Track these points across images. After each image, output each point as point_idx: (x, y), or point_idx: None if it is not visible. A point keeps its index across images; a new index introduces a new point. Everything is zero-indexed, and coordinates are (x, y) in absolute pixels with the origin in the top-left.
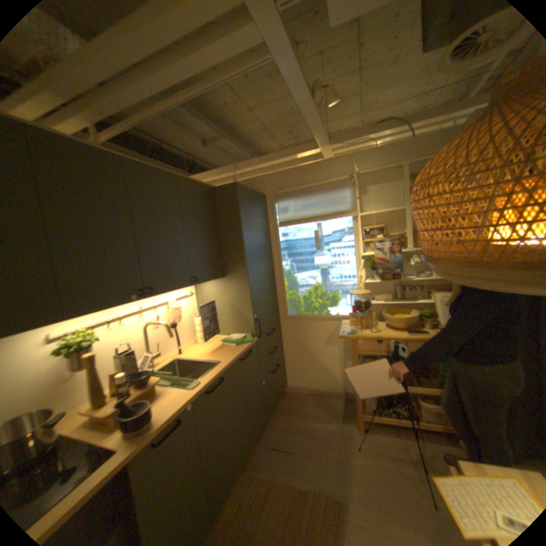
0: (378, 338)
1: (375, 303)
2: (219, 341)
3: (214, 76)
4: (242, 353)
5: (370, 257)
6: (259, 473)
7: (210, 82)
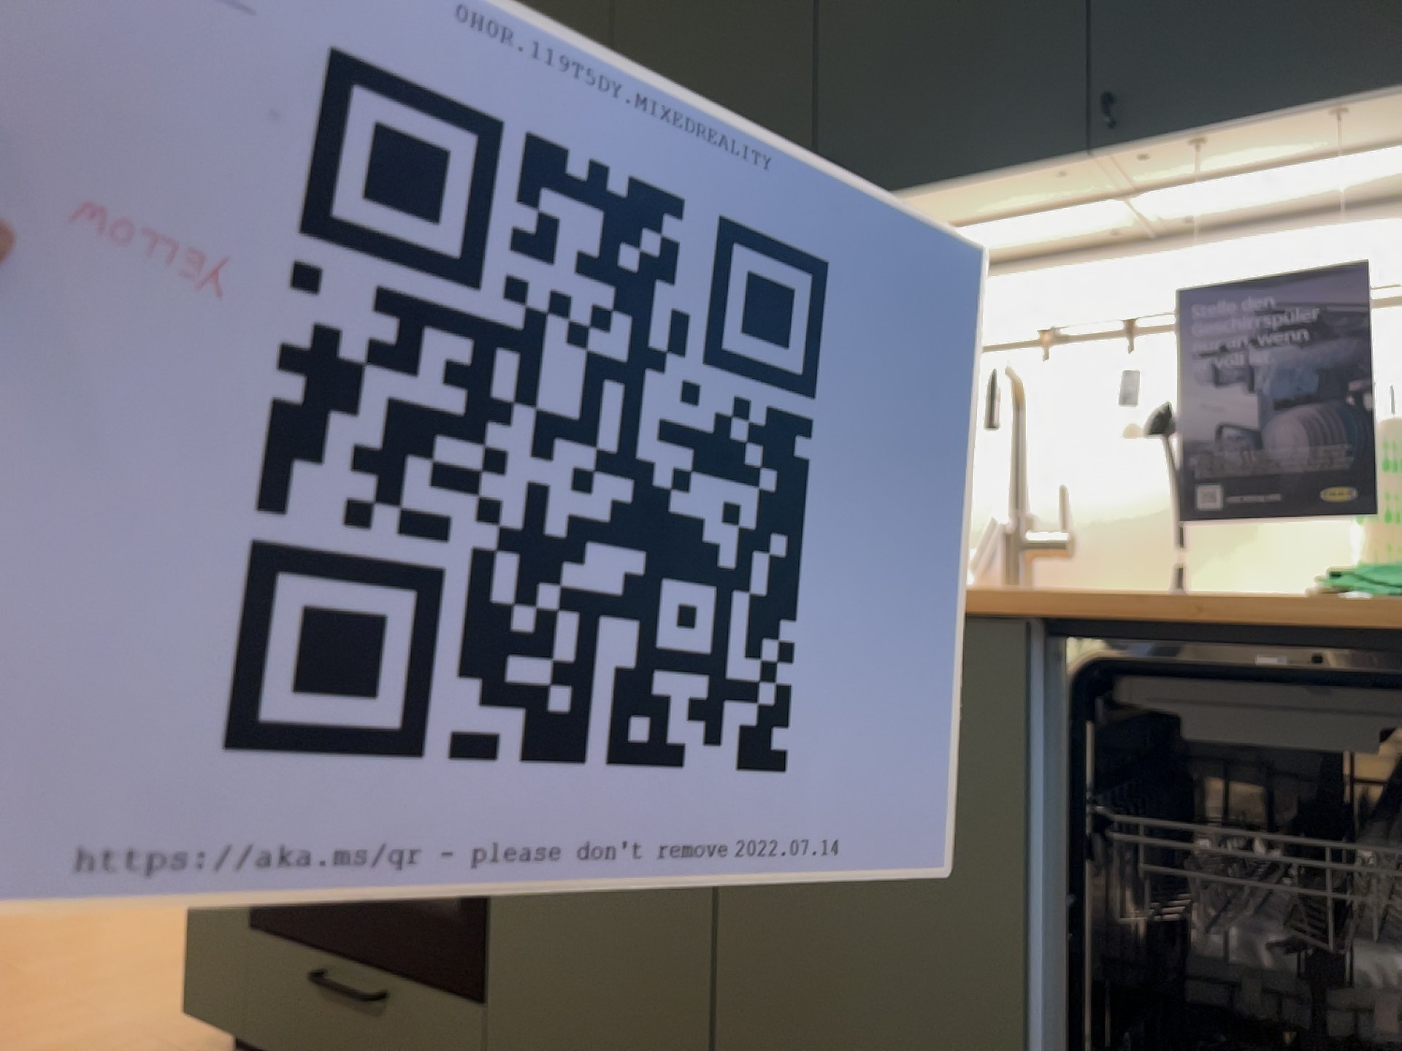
0: None
1: None
2: None
3: None
4: (1222, 615)
5: None
6: None
7: None
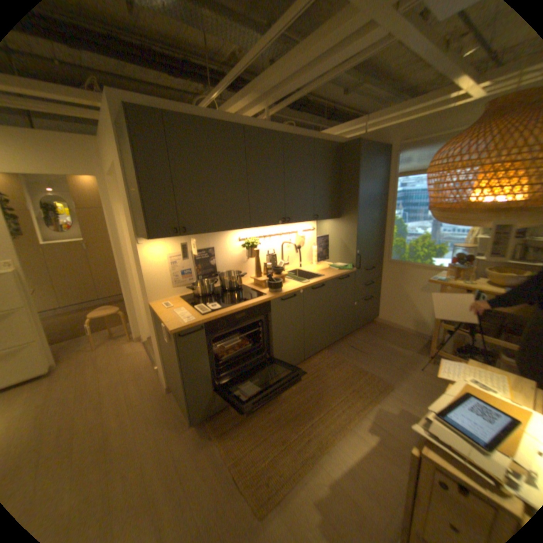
0: (472, 290)
1: (487, 260)
2: (327, 265)
3: (350, 60)
4: (341, 275)
5: None
6: (339, 354)
7: (346, 65)
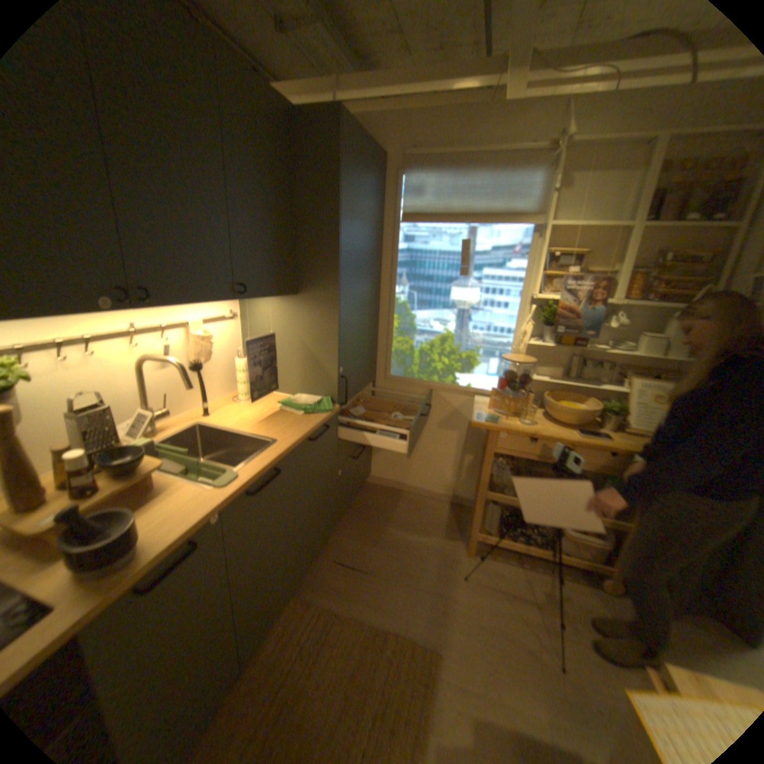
0: (530, 433)
1: (533, 378)
2: (277, 402)
3: None
4: (315, 429)
5: (547, 303)
6: (319, 598)
7: None
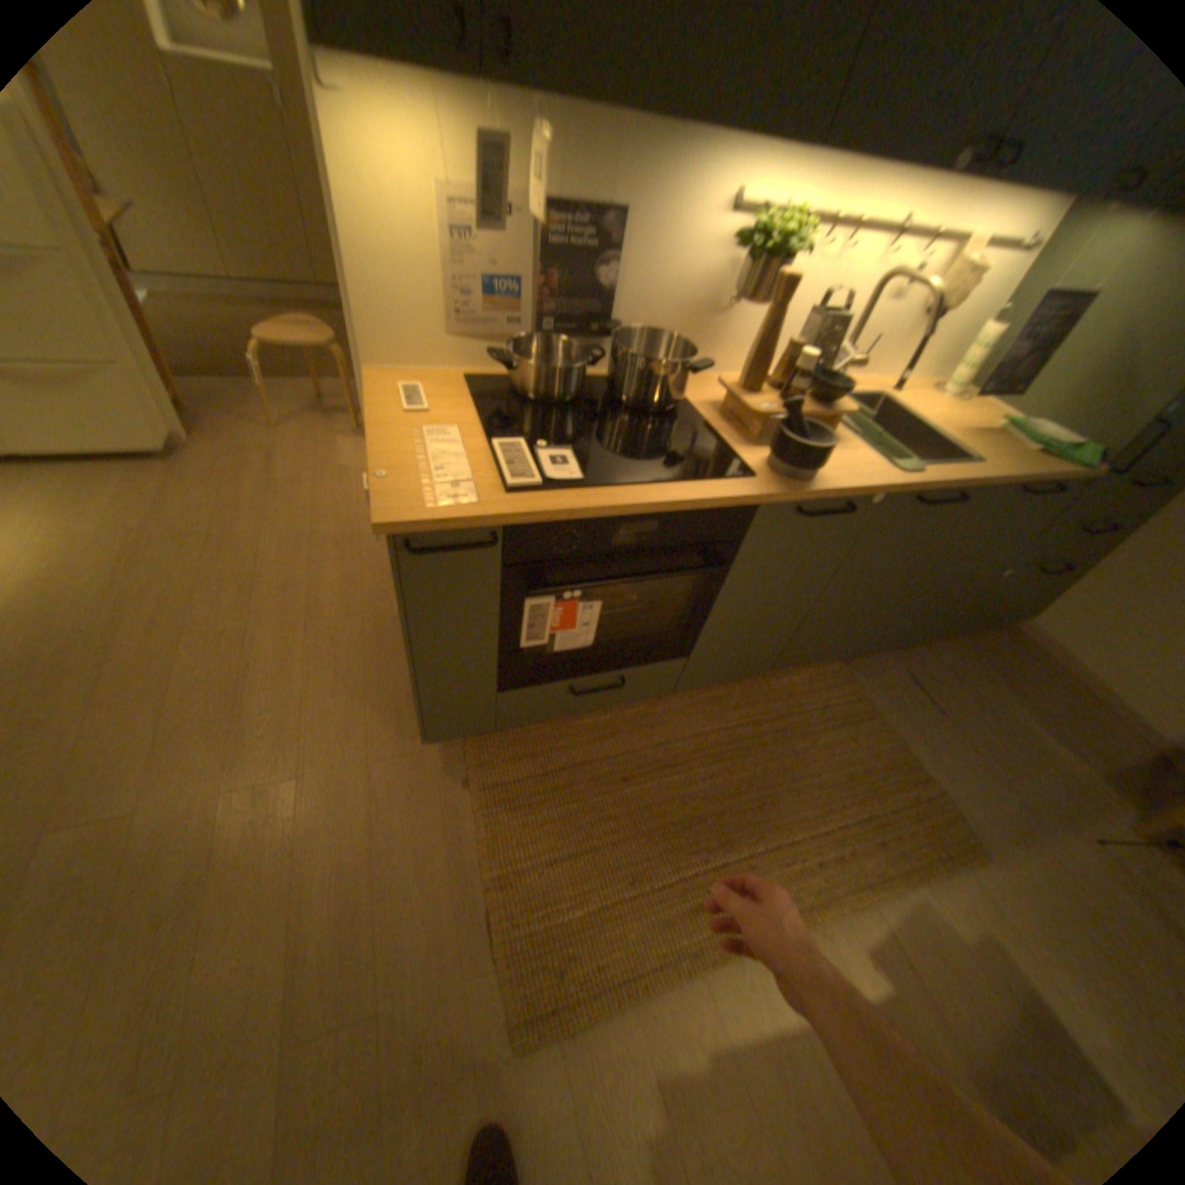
0: None
1: None
2: (1000, 416)
3: None
4: (1047, 478)
5: None
6: (869, 687)
7: None
